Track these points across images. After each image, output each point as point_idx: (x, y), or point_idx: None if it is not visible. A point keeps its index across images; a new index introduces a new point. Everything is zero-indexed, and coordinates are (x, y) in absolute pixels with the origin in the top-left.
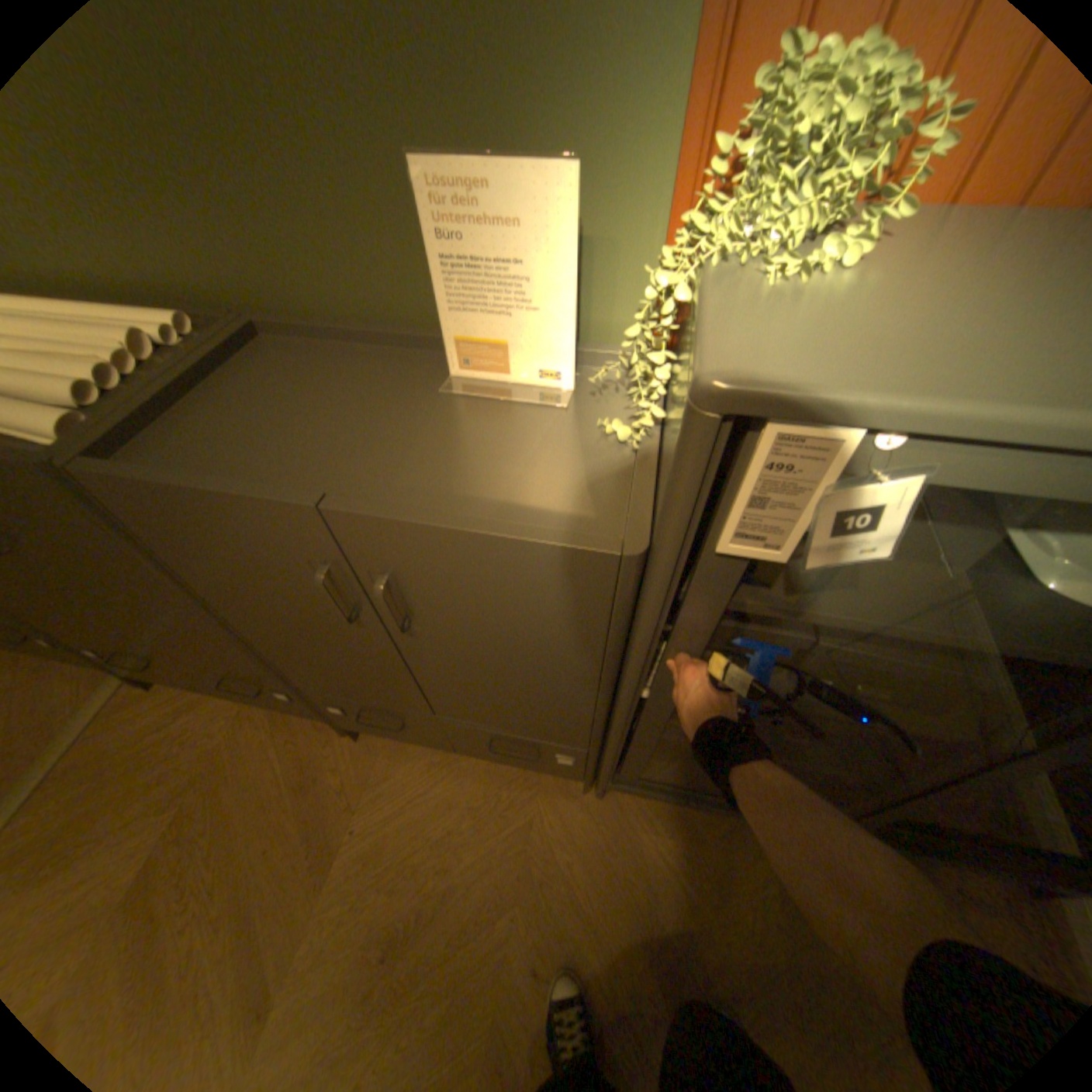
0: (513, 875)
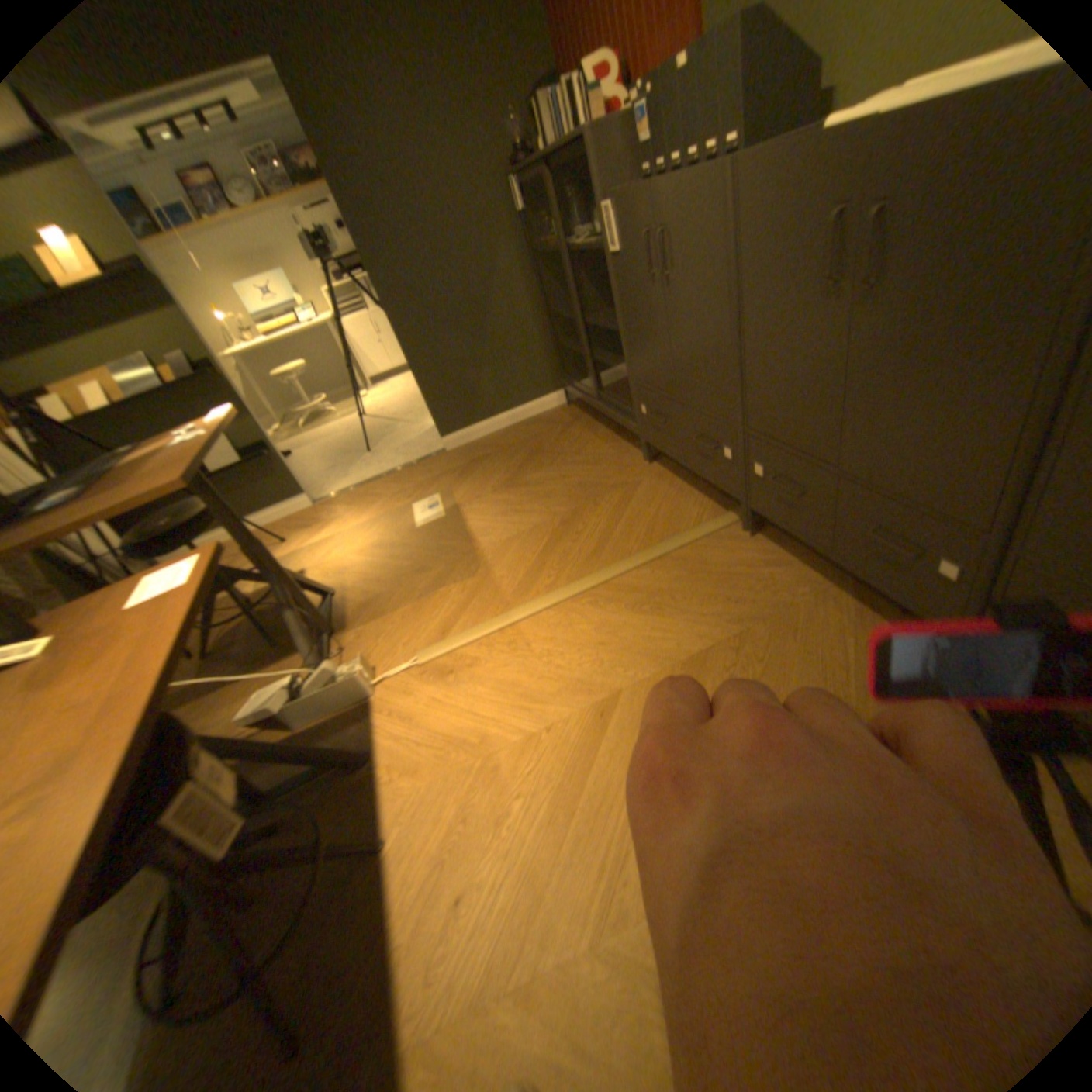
0: None
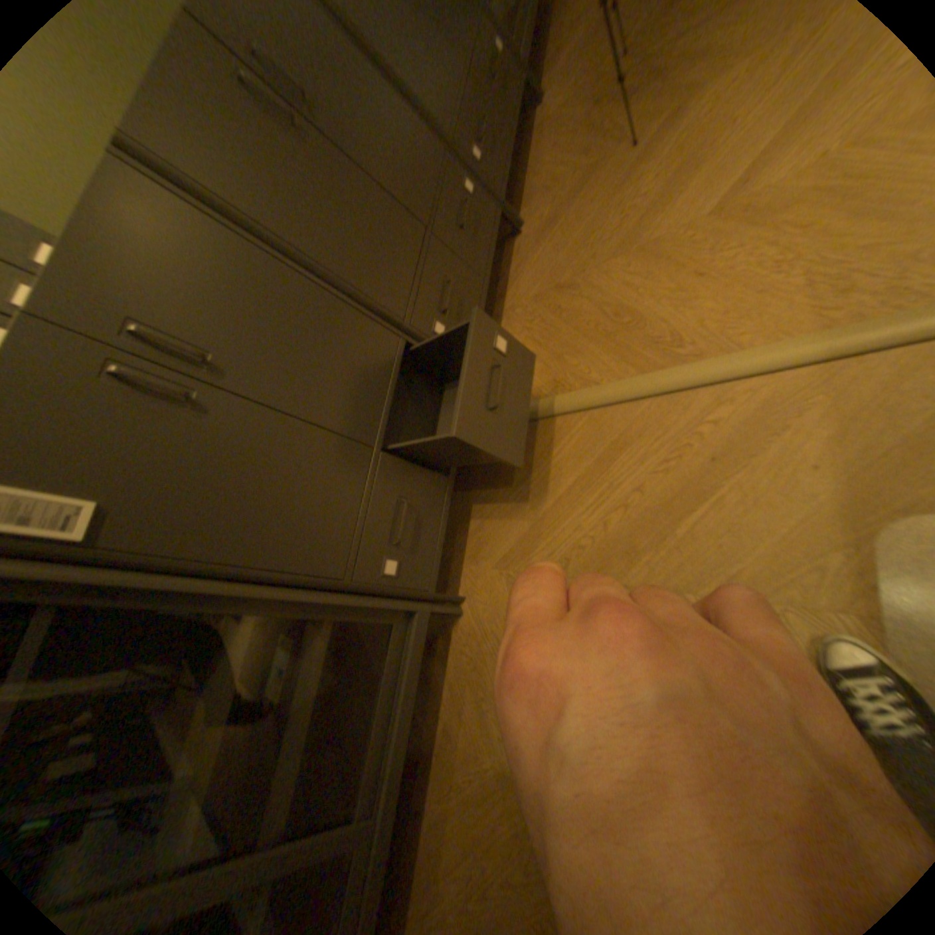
0: (585, 85)
